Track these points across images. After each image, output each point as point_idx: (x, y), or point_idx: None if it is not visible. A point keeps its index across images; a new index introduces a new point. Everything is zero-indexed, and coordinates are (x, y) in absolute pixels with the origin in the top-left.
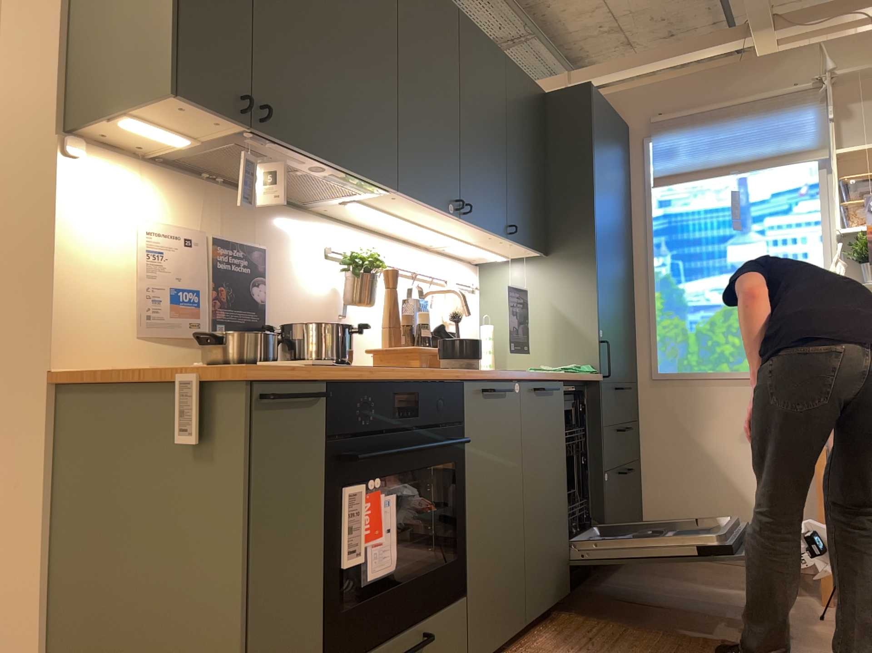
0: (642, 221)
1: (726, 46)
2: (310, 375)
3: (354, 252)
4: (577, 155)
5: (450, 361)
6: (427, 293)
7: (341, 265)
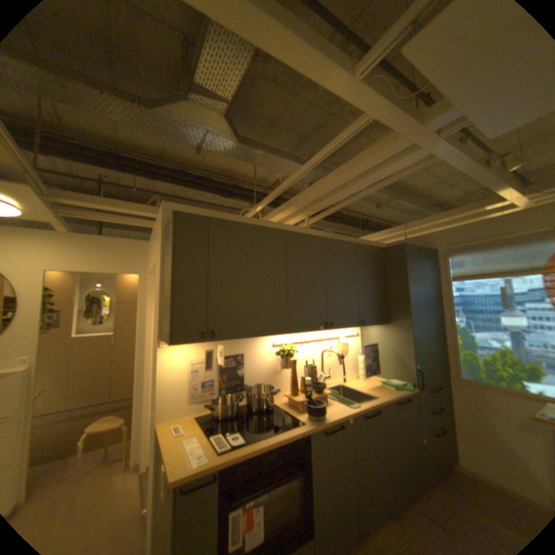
0: (448, 297)
1: (493, 205)
2: (208, 472)
3: (283, 347)
4: (400, 278)
5: (309, 417)
6: (324, 351)
7: (277, 354)
